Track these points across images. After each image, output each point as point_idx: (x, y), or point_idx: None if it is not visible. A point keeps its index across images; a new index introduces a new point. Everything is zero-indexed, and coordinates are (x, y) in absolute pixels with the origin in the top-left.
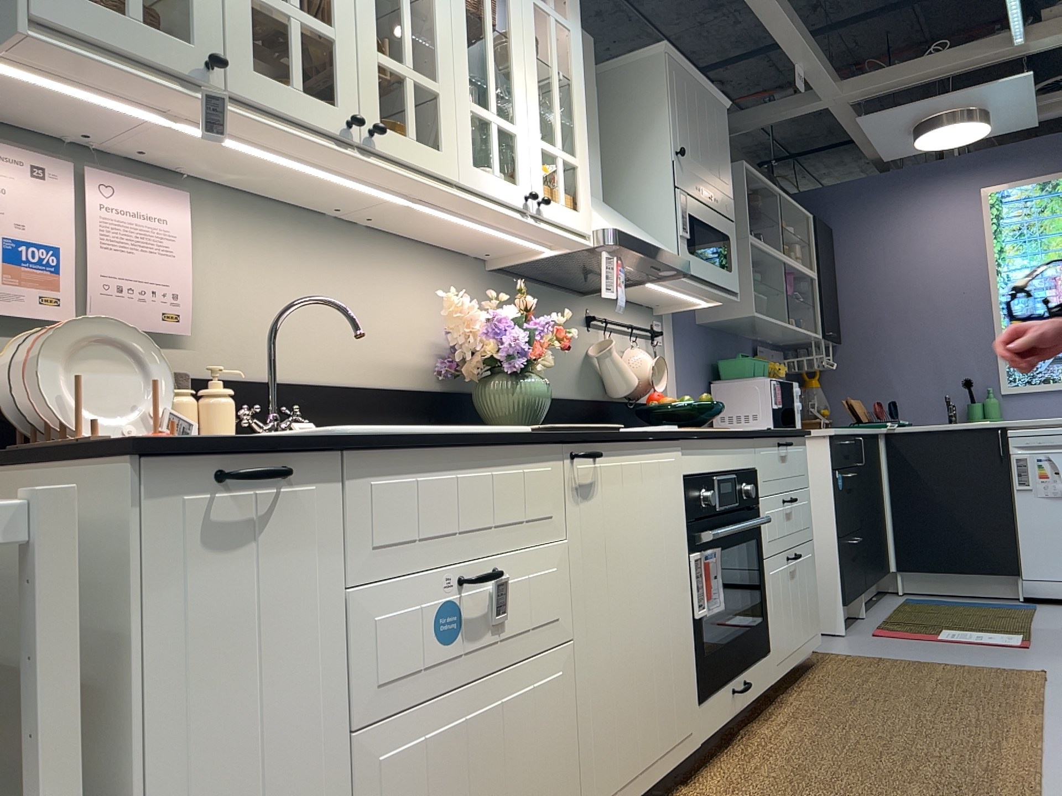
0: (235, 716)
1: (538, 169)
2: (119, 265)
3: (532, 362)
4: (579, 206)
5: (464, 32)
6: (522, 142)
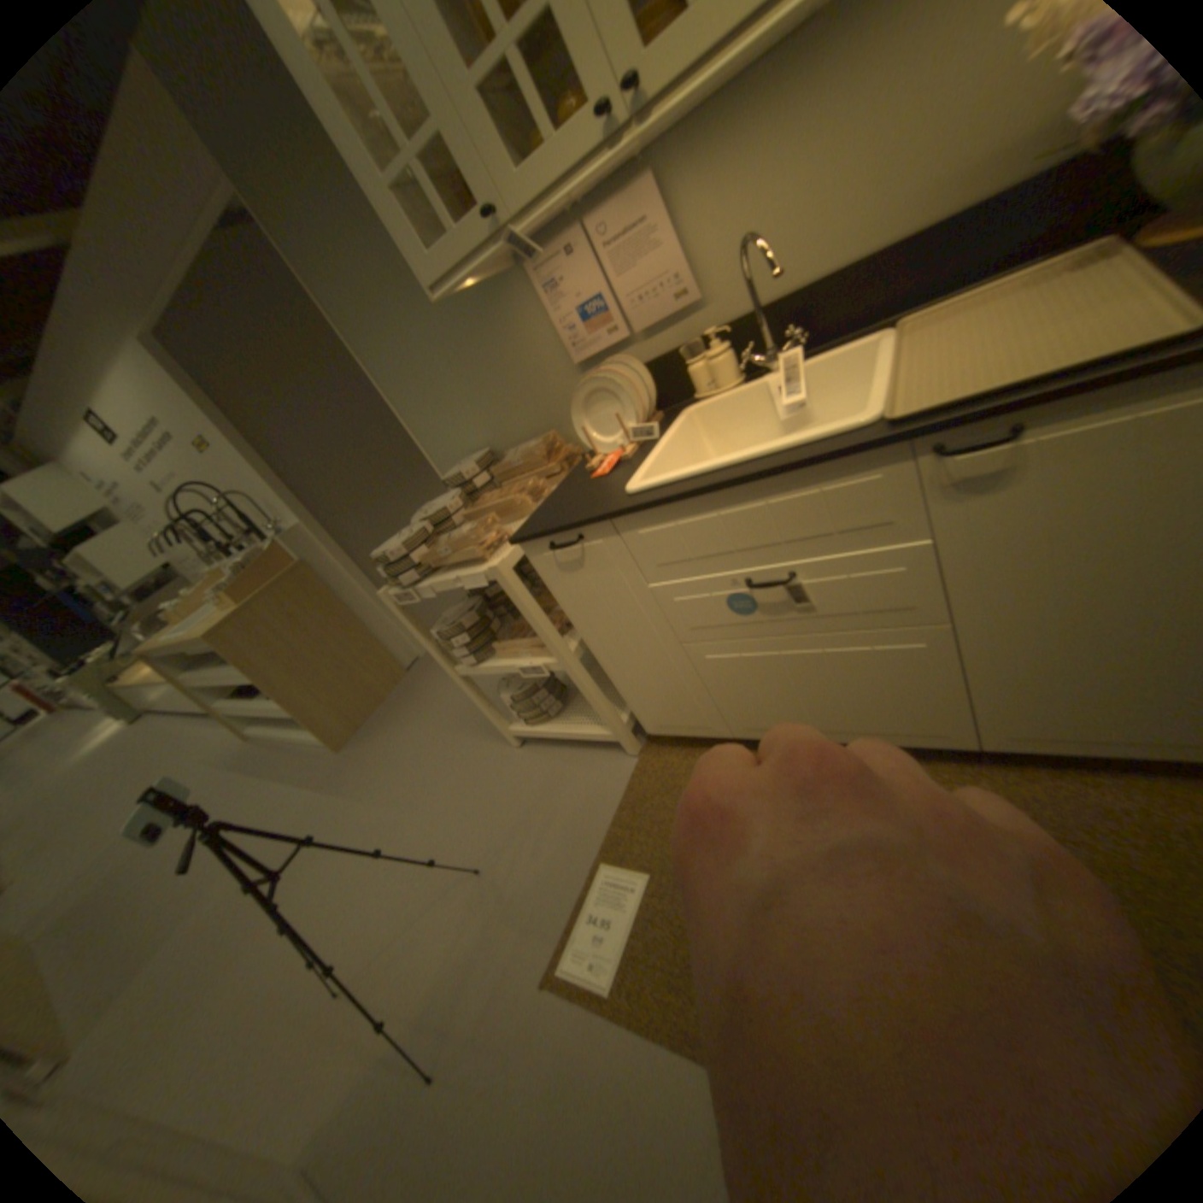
0: (615, 627)
1: None
2: (634, 281)
3: None
4: None
5: None
6: None
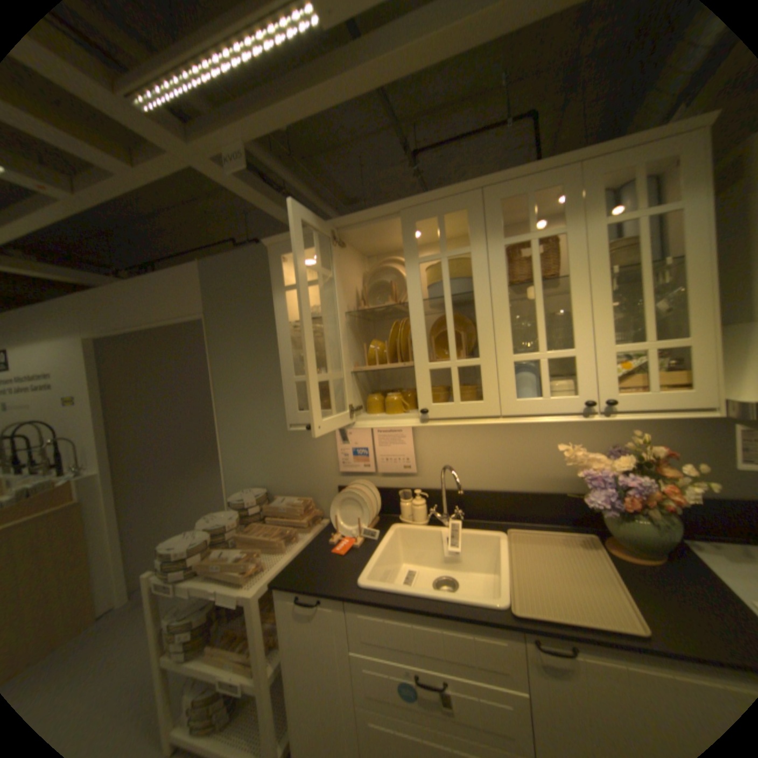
0: (309, 675)
1: (611, 373)
2: (385, 451)
3: (646, 508)
4: (695, 382)
5: (506, 308)
6: (583, 359)
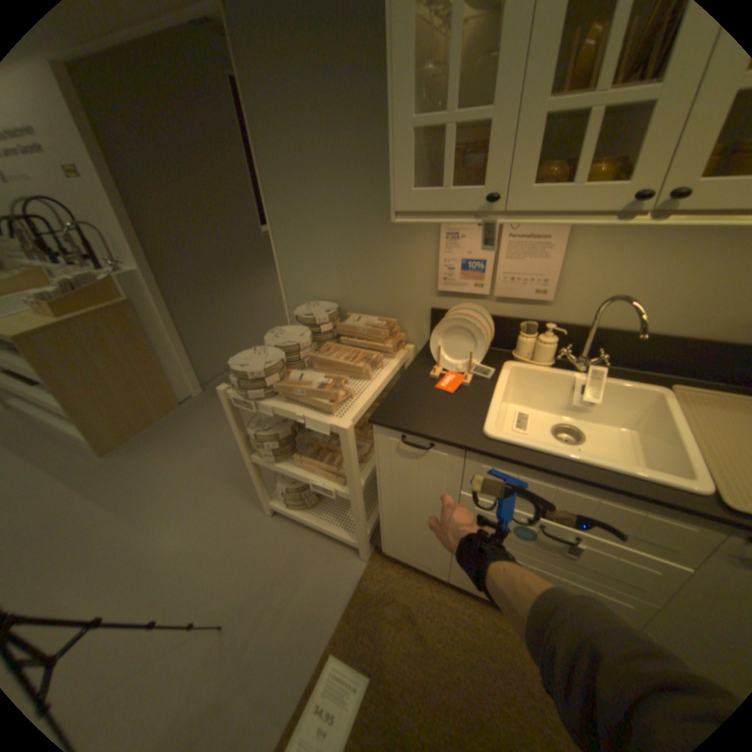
0: (410, 497)
1: None
2: (514, 267)
3: None
4: None
5: None
6: None
